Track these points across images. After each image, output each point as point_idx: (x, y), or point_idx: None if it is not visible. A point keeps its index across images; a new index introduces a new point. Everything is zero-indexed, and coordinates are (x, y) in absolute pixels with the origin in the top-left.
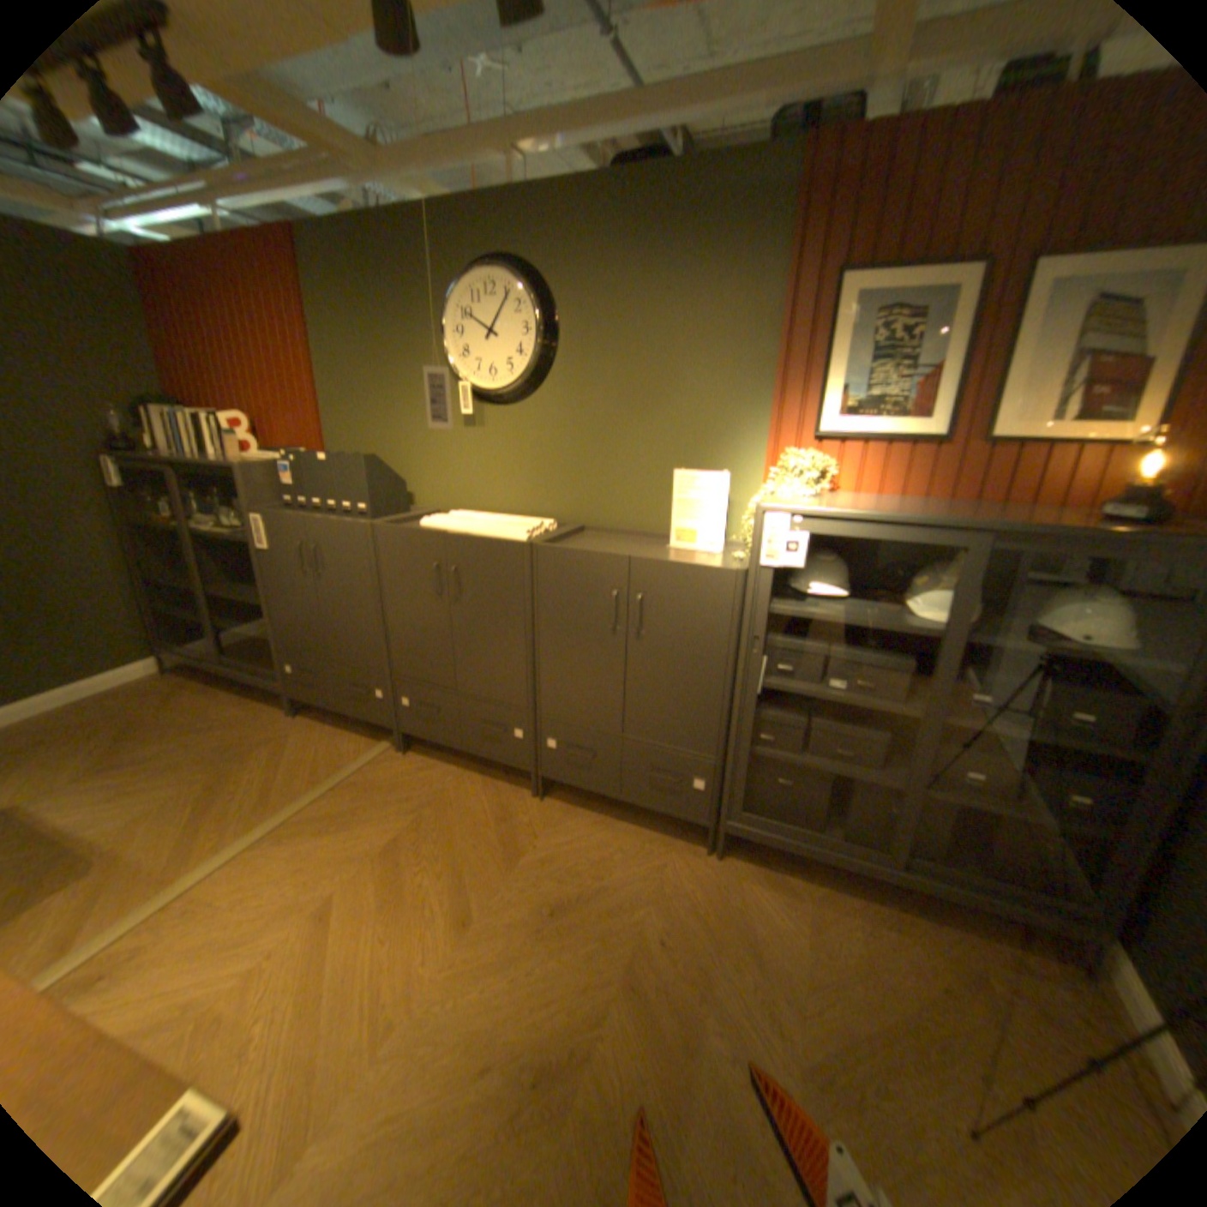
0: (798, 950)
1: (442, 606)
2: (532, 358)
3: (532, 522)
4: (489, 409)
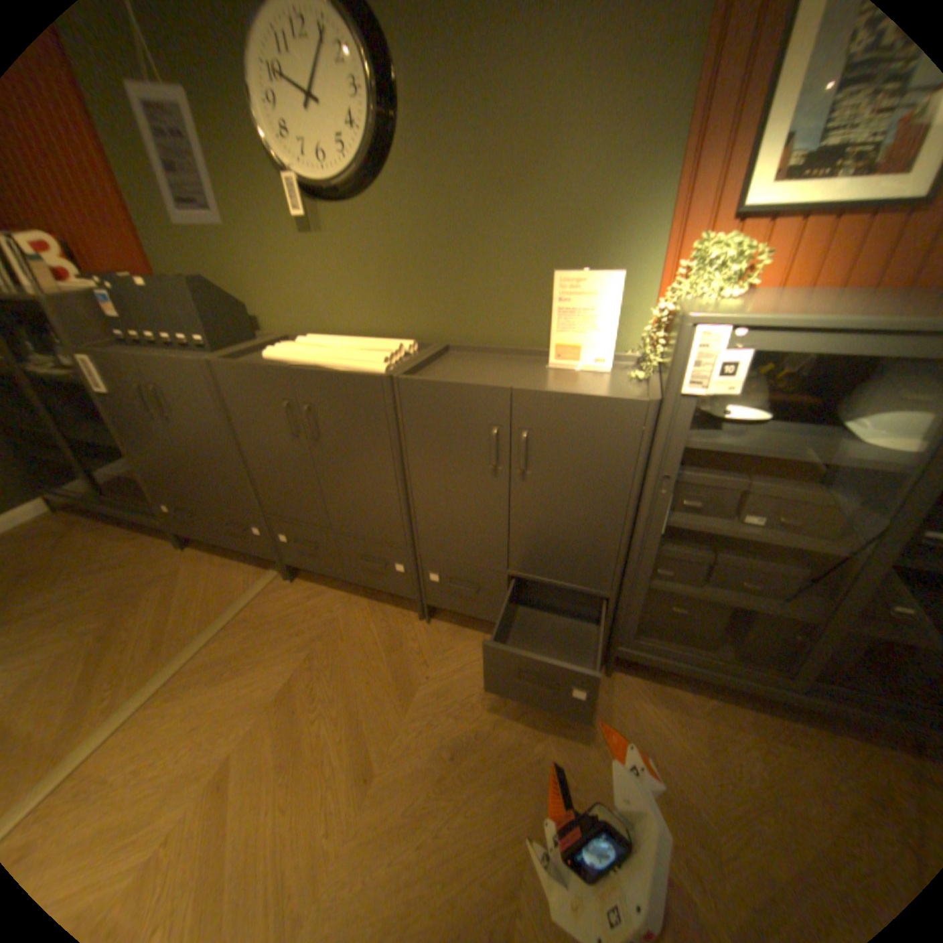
0: (700, 777)
1: (299, 447)
2: (364, 128)
3: (389, 344)
4: (322, 206)
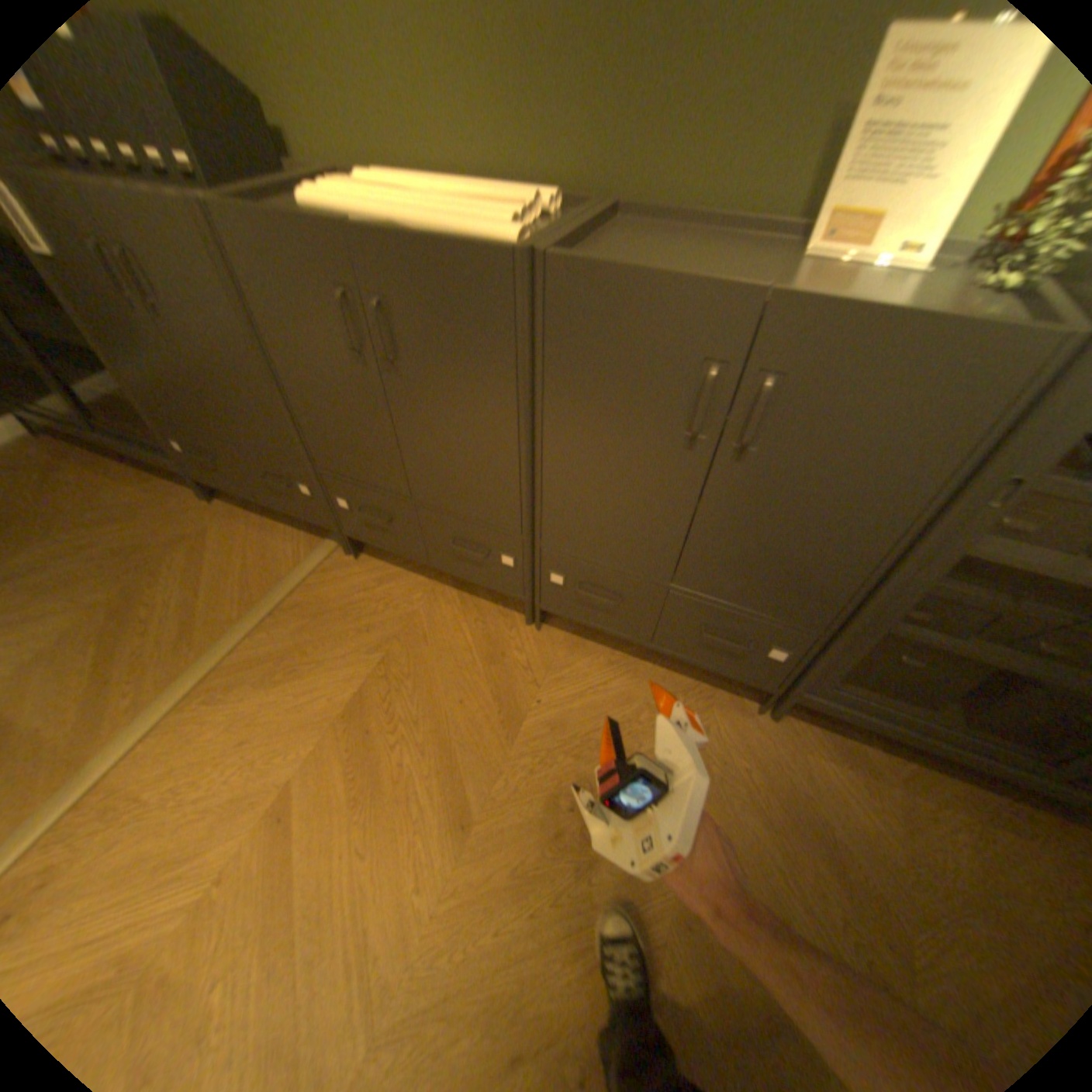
0: (891, 860)
1: (364, 370)
2: None
3: (517, 189)
4: None
